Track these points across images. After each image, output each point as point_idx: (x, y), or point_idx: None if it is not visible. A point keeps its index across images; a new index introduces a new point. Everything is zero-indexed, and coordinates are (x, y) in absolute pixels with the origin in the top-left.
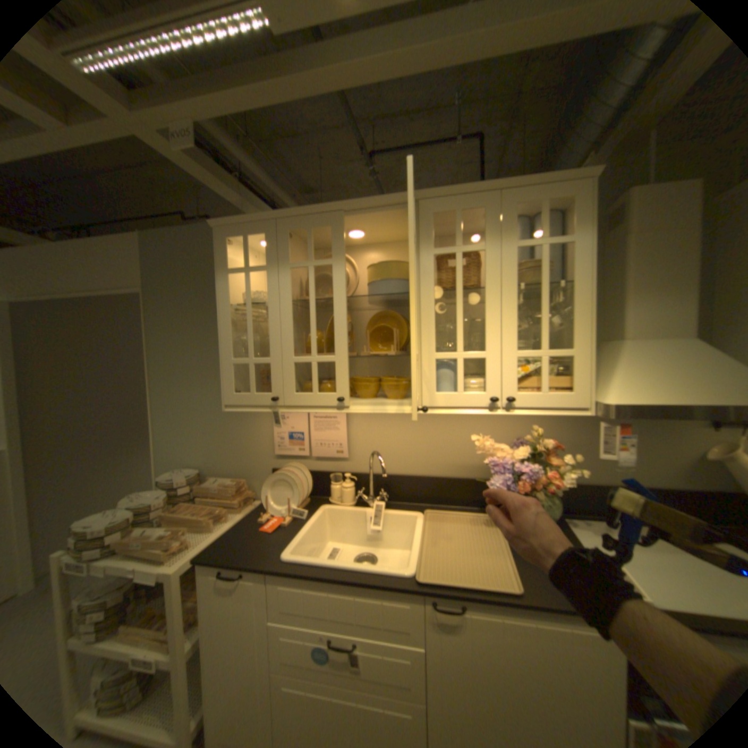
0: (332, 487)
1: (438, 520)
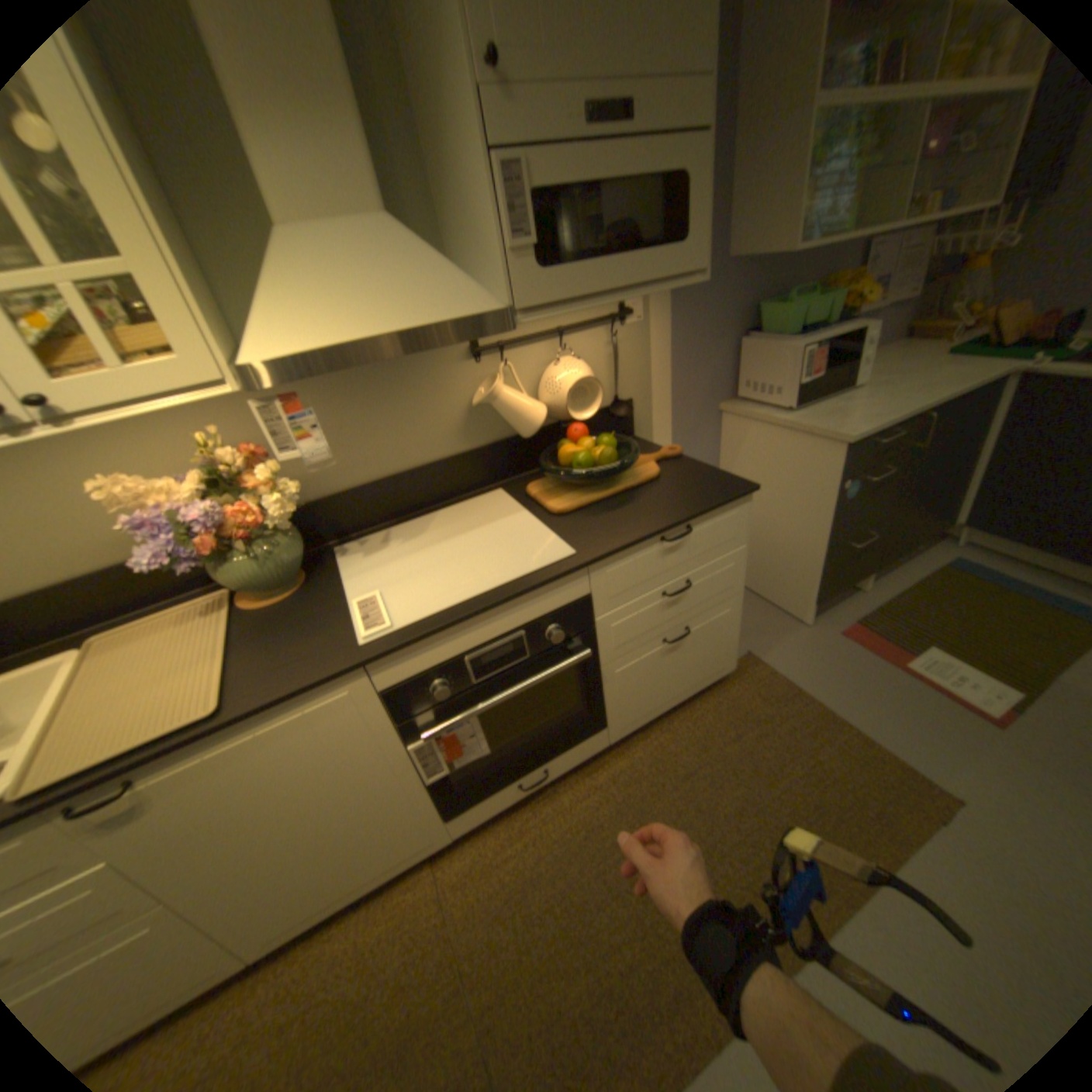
0: None
1: (114, 646)
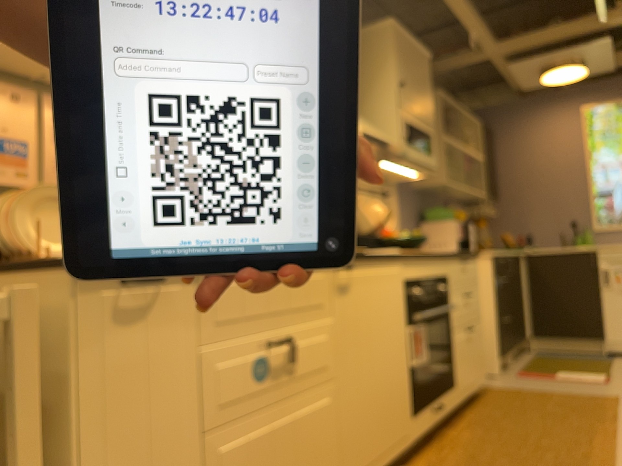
0: None
1: None
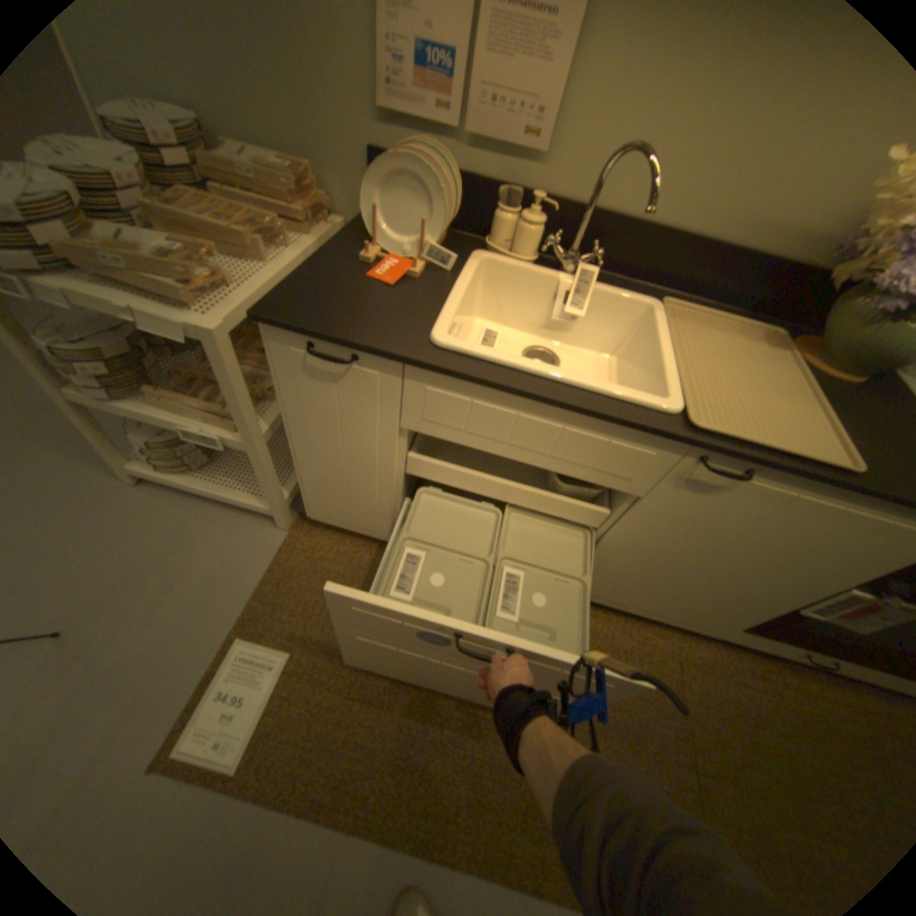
0: (501, 217)
1: (689, 320)
